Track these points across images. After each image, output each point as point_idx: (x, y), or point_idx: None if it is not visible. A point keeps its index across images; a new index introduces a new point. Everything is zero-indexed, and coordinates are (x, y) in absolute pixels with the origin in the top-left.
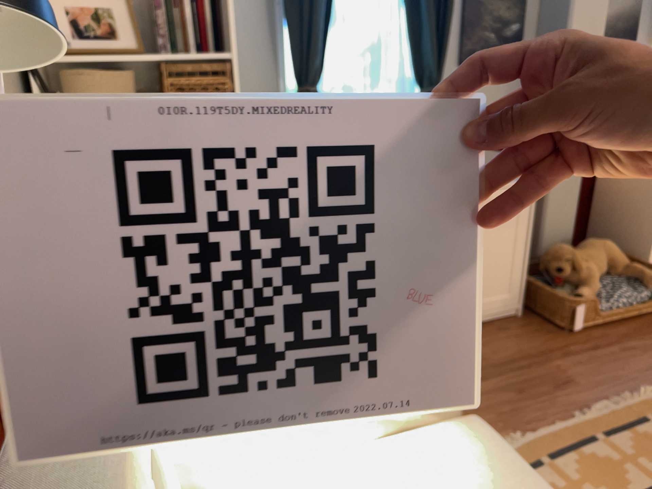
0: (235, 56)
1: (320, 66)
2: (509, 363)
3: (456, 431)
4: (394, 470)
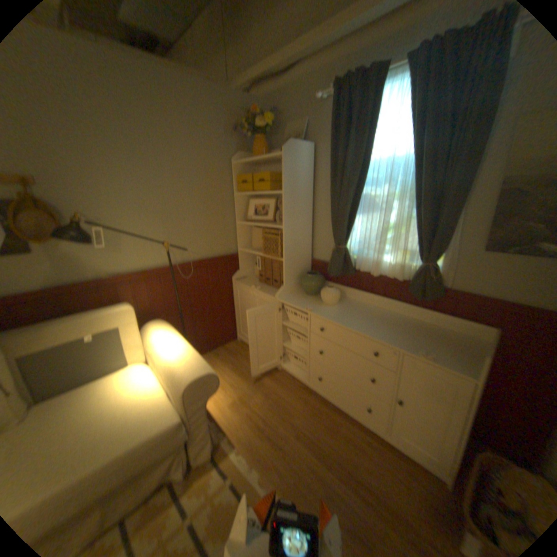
0: (285, 228)
1: (345, 234)
2: (366, 487)
3: (168, 415)
4: (146, 400)
